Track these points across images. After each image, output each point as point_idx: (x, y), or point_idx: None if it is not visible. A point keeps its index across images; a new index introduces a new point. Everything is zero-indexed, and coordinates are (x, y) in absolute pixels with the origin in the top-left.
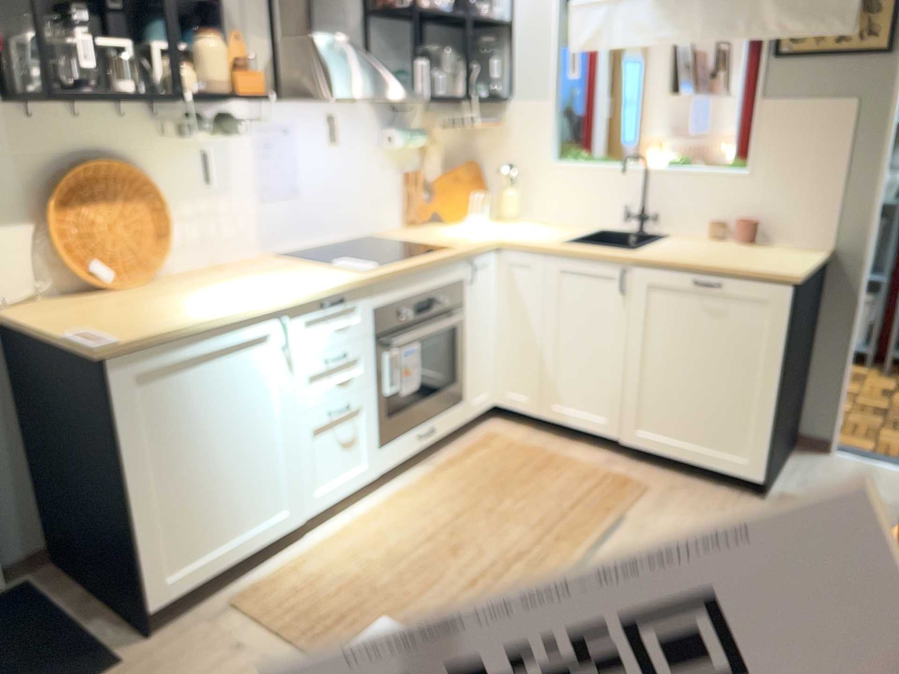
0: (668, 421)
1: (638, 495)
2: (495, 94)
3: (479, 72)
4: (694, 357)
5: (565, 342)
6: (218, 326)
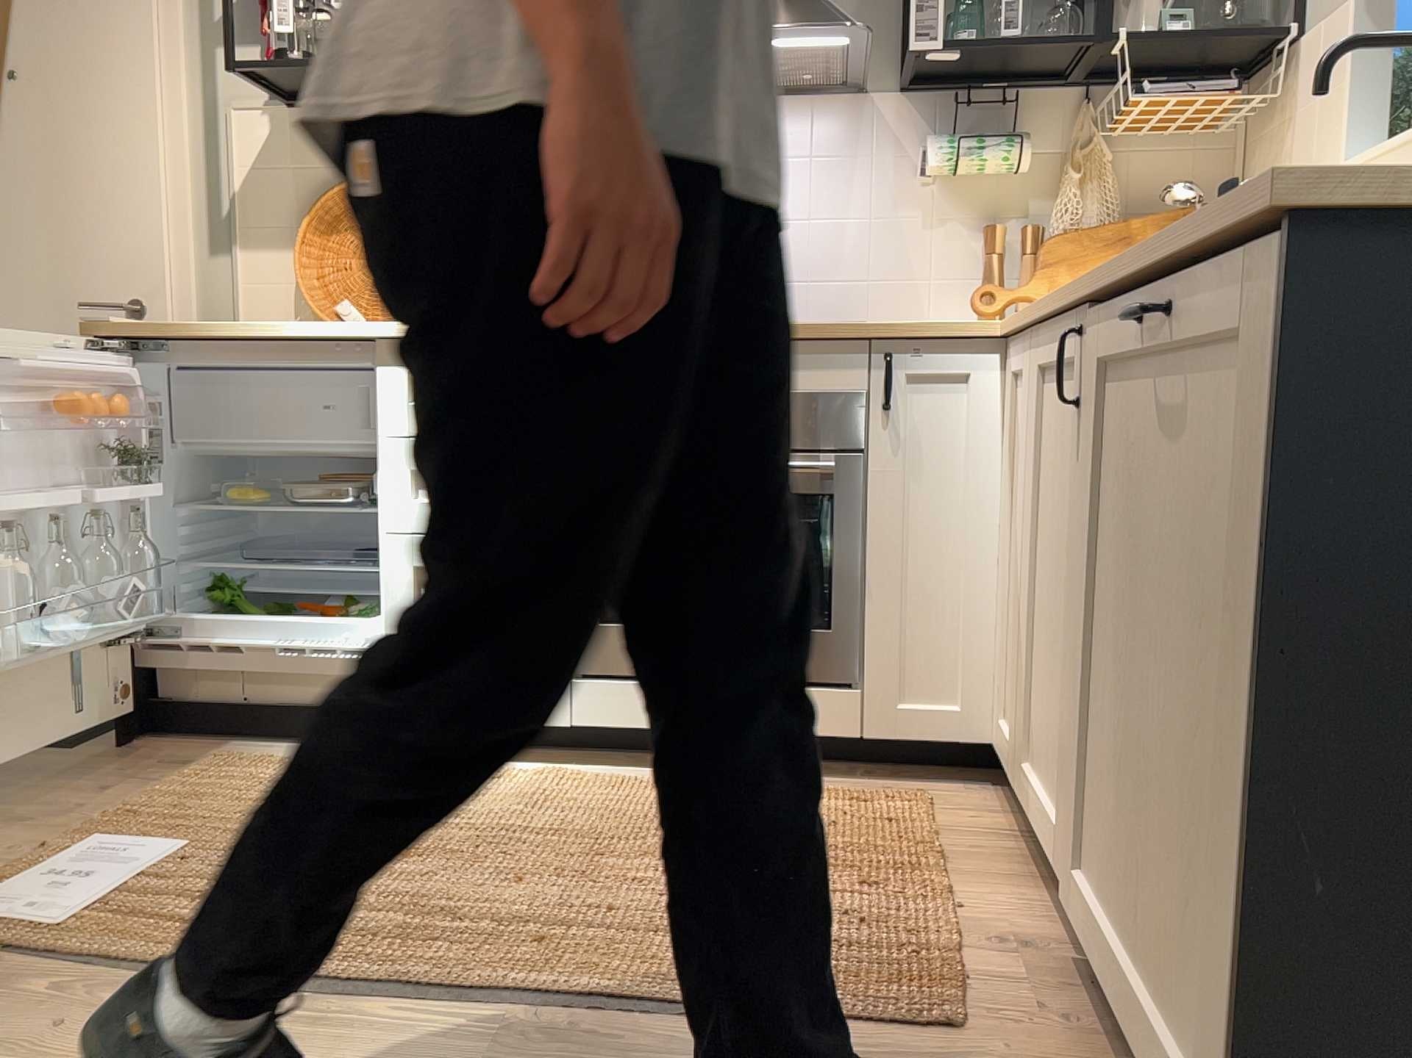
0: (1125, 857)
1: (888, 1020)
2: (1259, 38)
3: (1243, 2)
4: (1158, 619)
5: (1047, 579)
6: (255, 341)
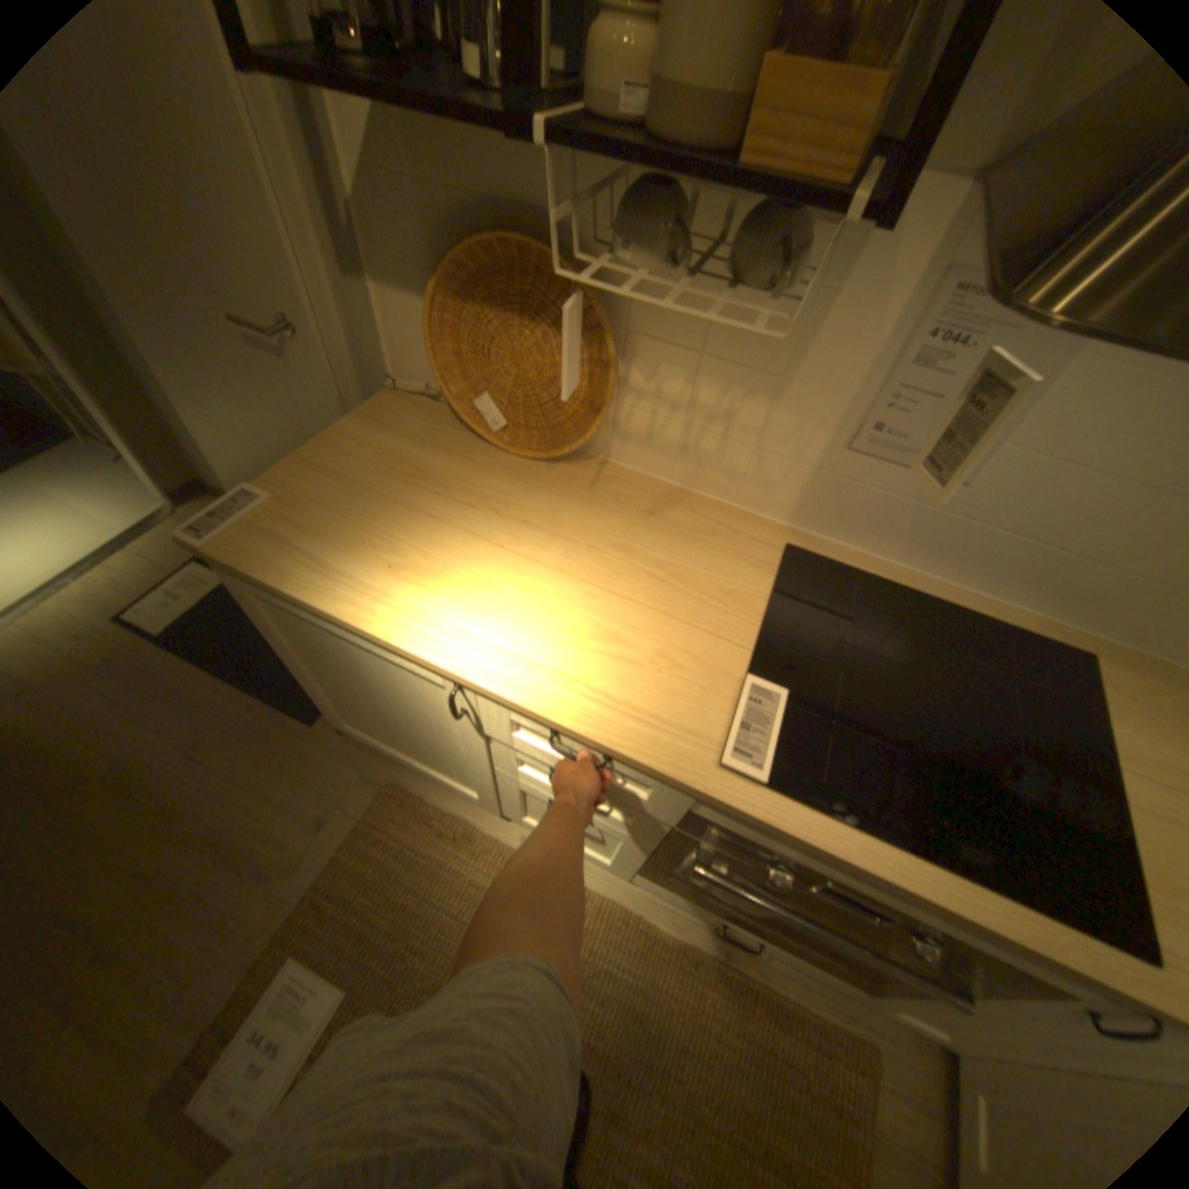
0: None
1: None
2: None
3: None
4: None
5: None
6: (351, 621)
